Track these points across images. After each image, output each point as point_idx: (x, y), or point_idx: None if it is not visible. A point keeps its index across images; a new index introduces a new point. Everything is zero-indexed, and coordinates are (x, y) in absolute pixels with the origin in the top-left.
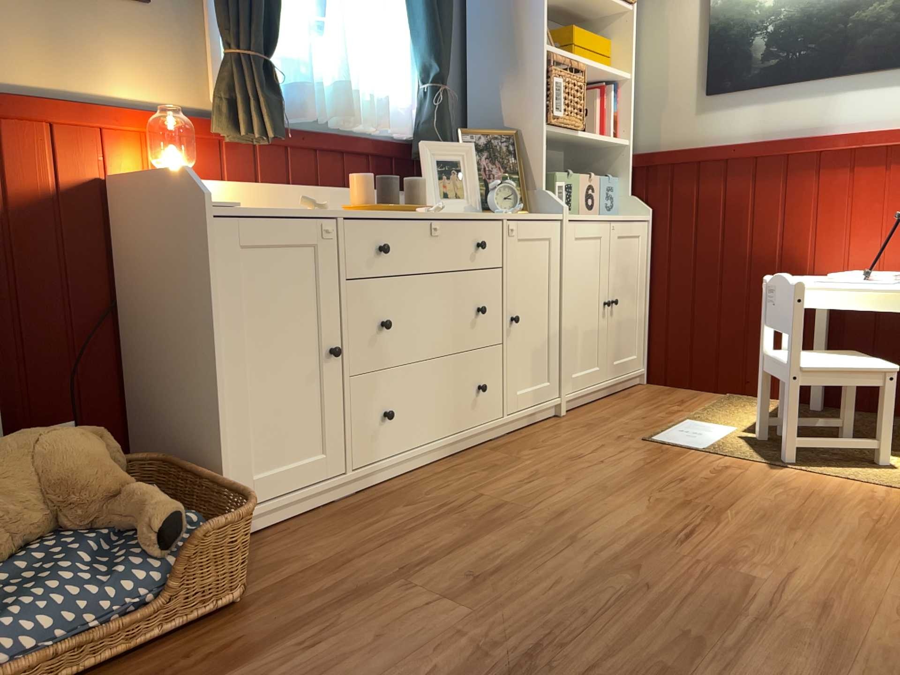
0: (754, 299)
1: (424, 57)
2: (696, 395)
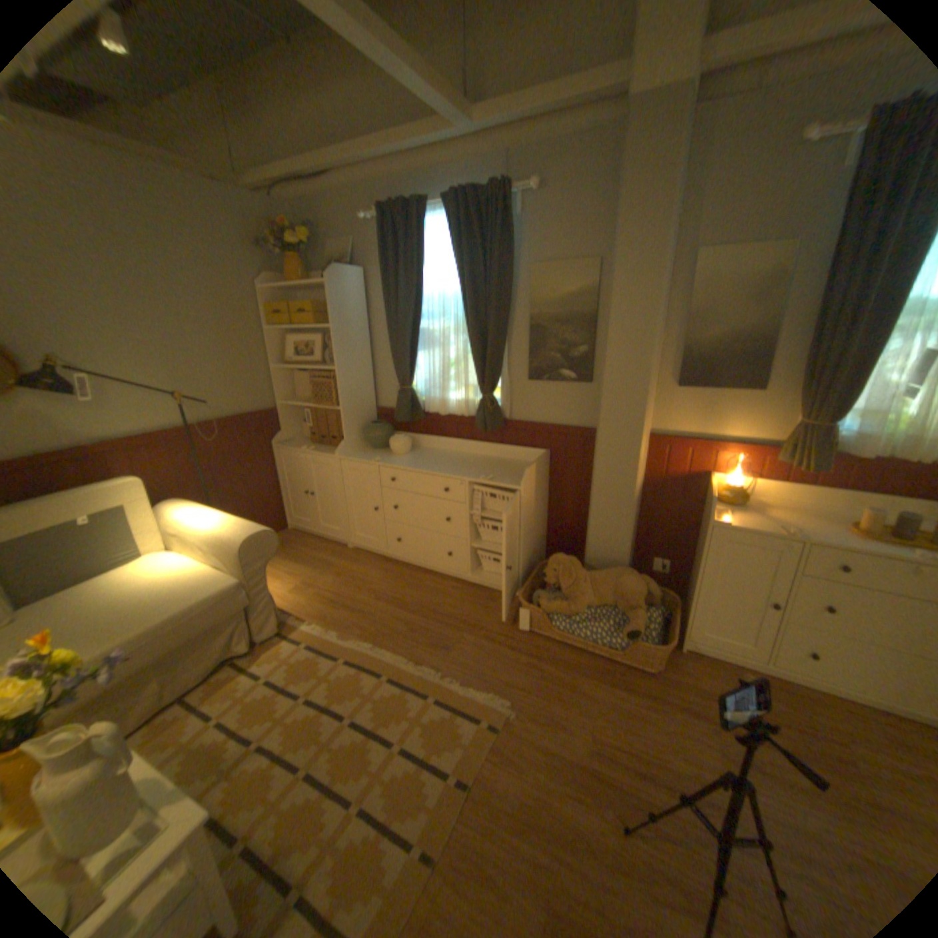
0: None
1: None
2: None
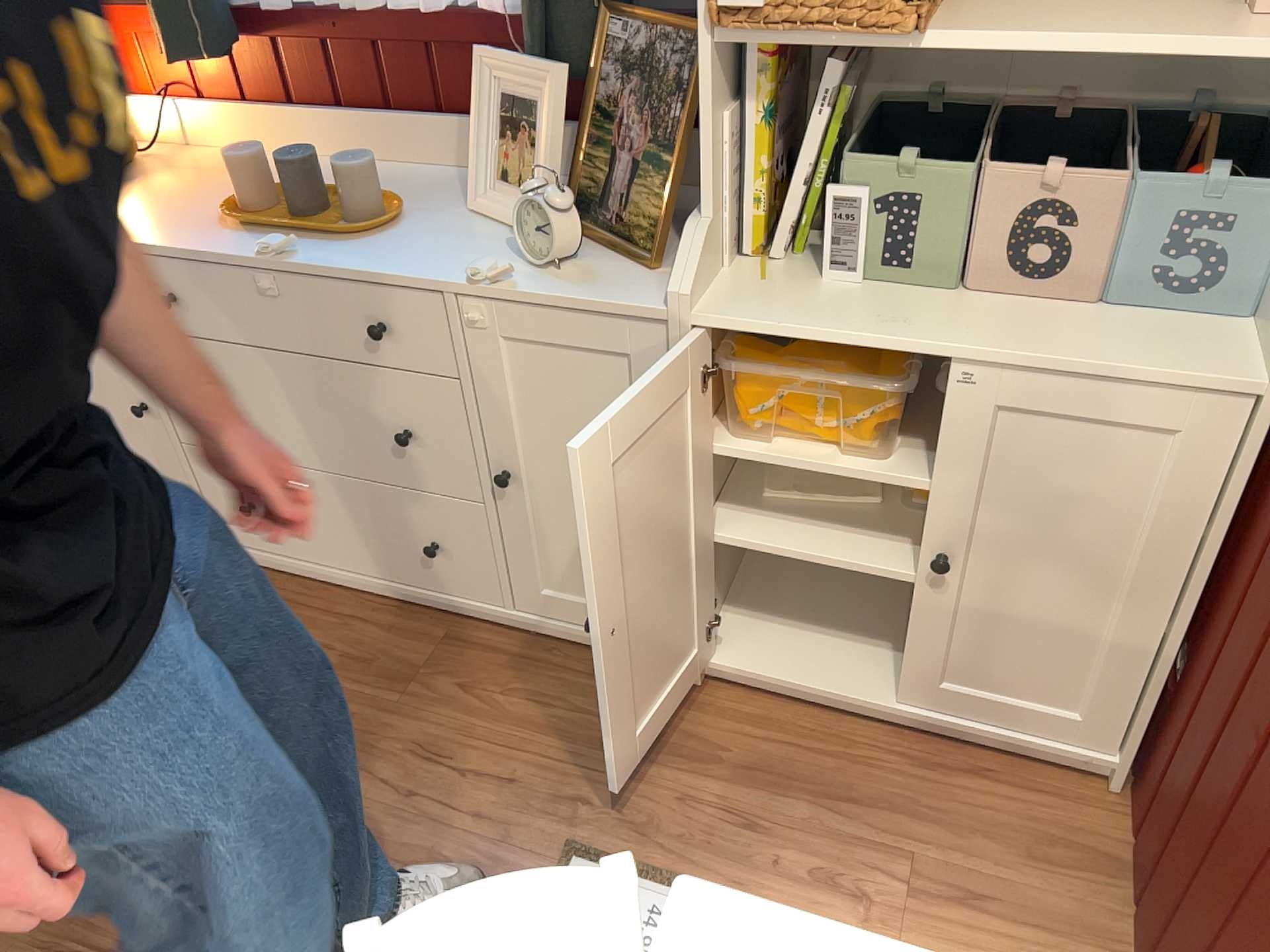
0: (1257, 930)
1: None
2: (1065, 935)
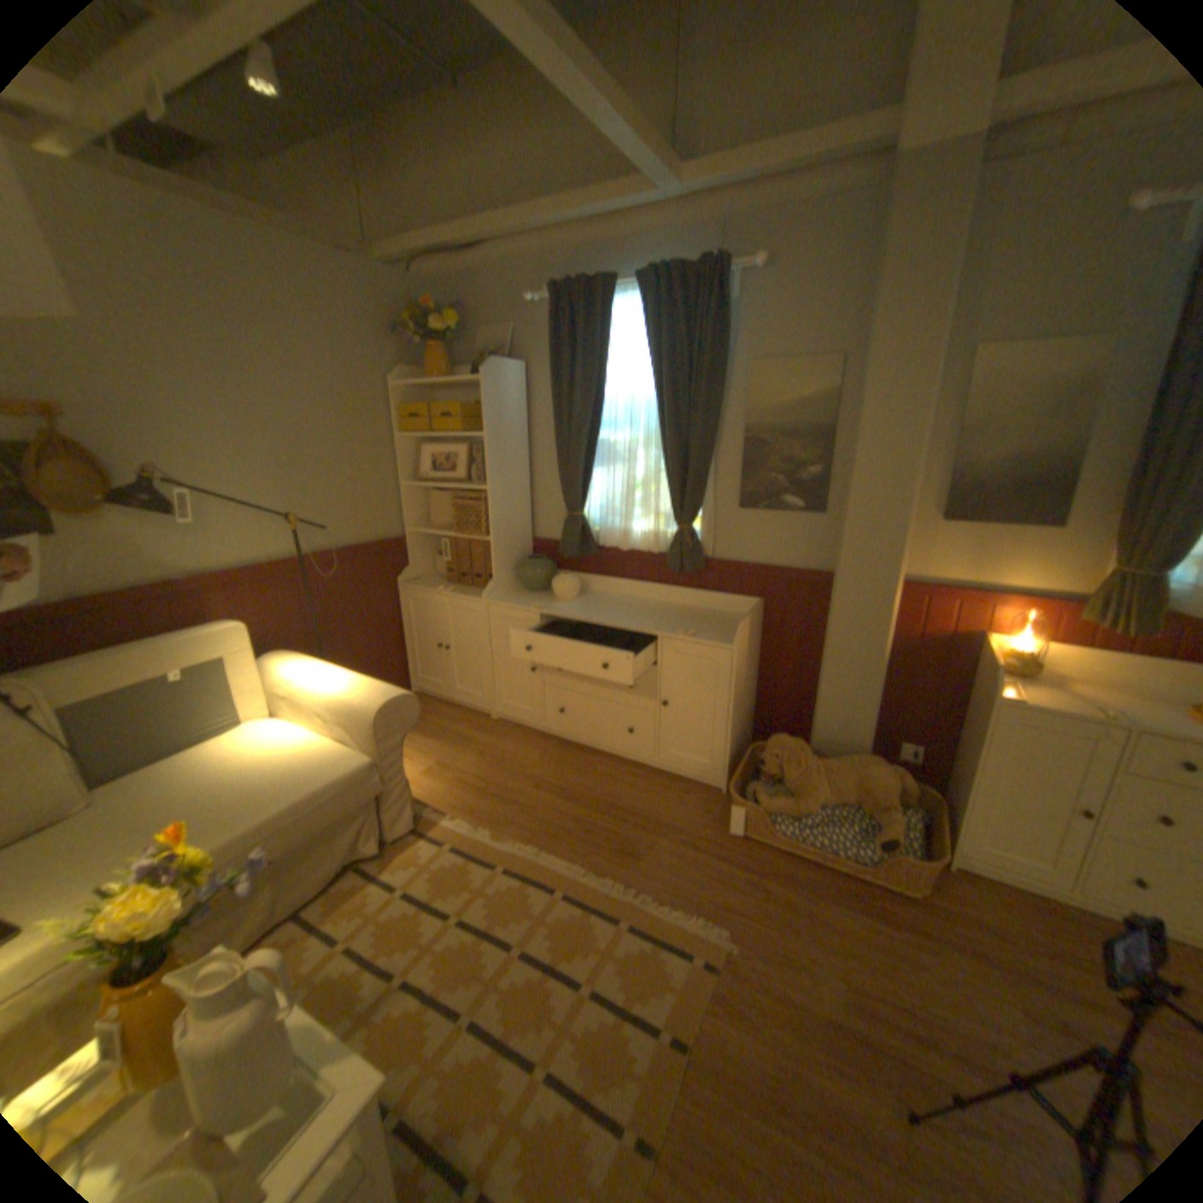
0: None
1: None
2: None
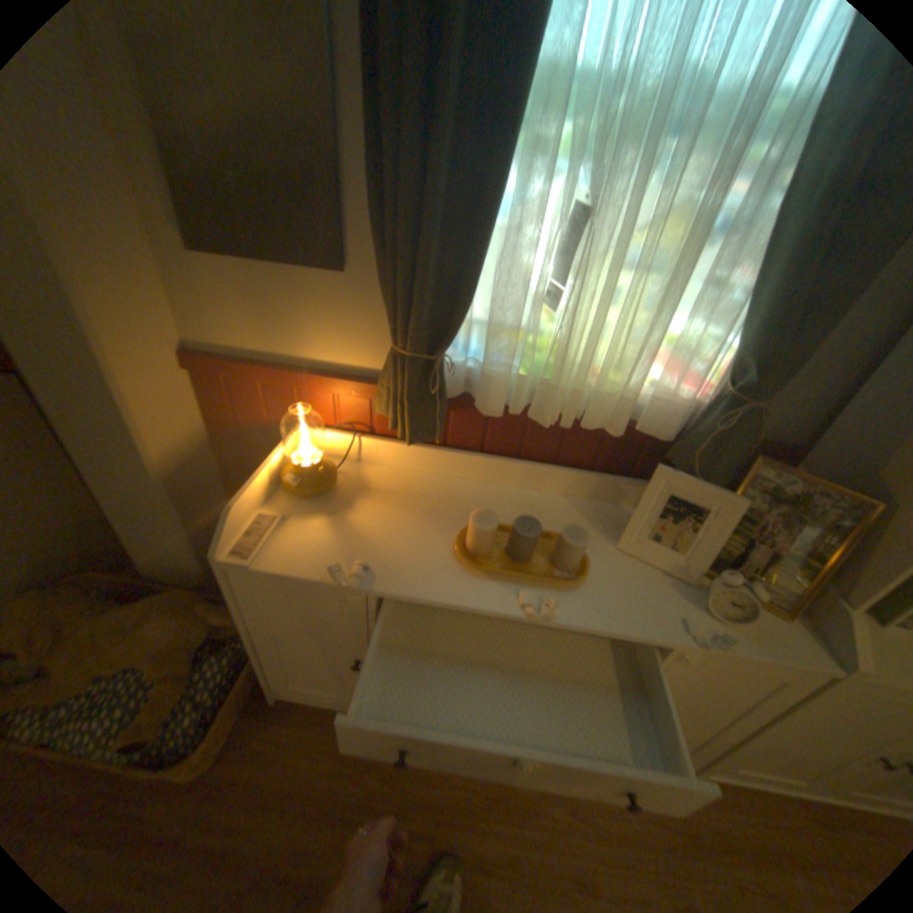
0: None
1: (748, 349)
2: None
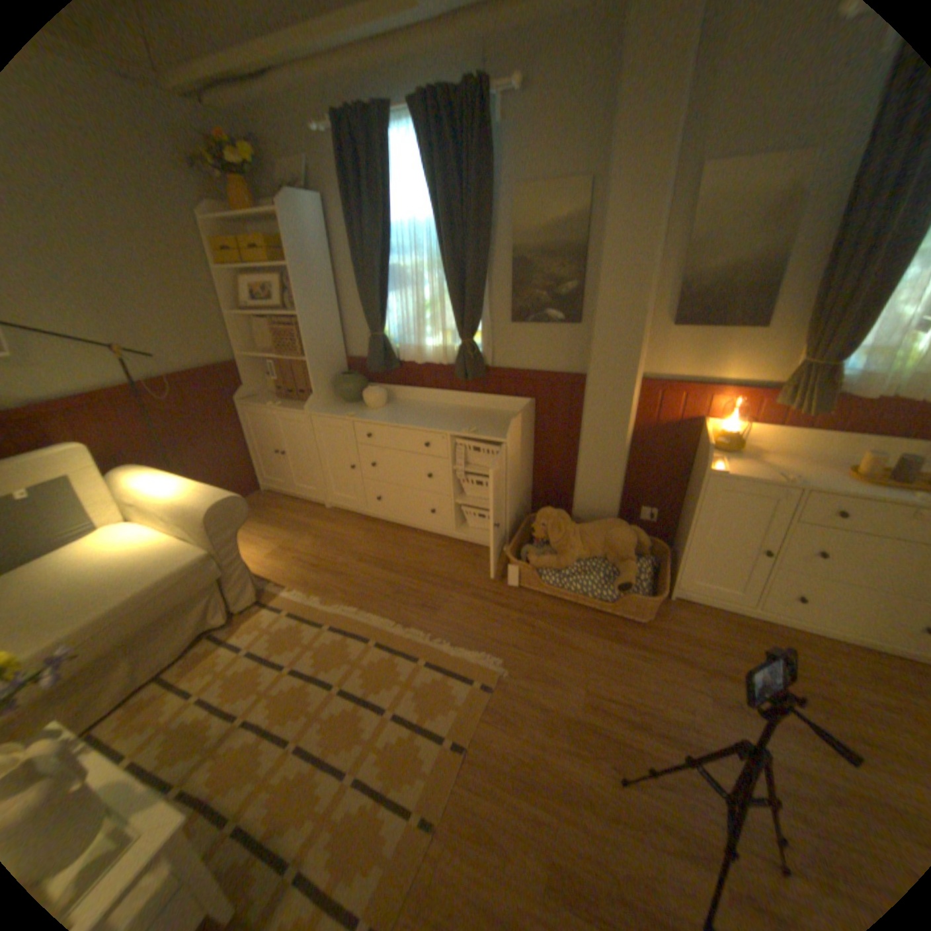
0: None
1: None
2: None
